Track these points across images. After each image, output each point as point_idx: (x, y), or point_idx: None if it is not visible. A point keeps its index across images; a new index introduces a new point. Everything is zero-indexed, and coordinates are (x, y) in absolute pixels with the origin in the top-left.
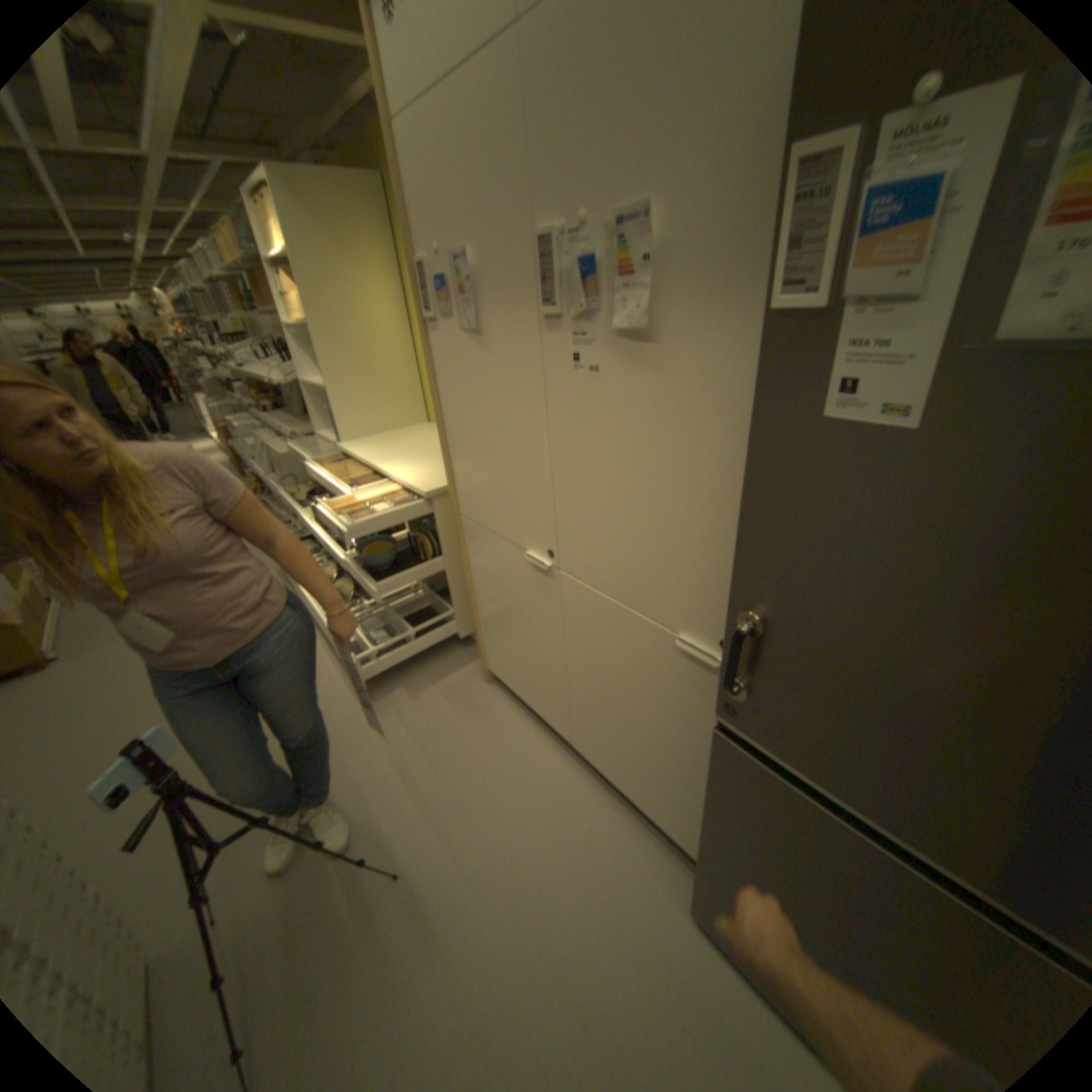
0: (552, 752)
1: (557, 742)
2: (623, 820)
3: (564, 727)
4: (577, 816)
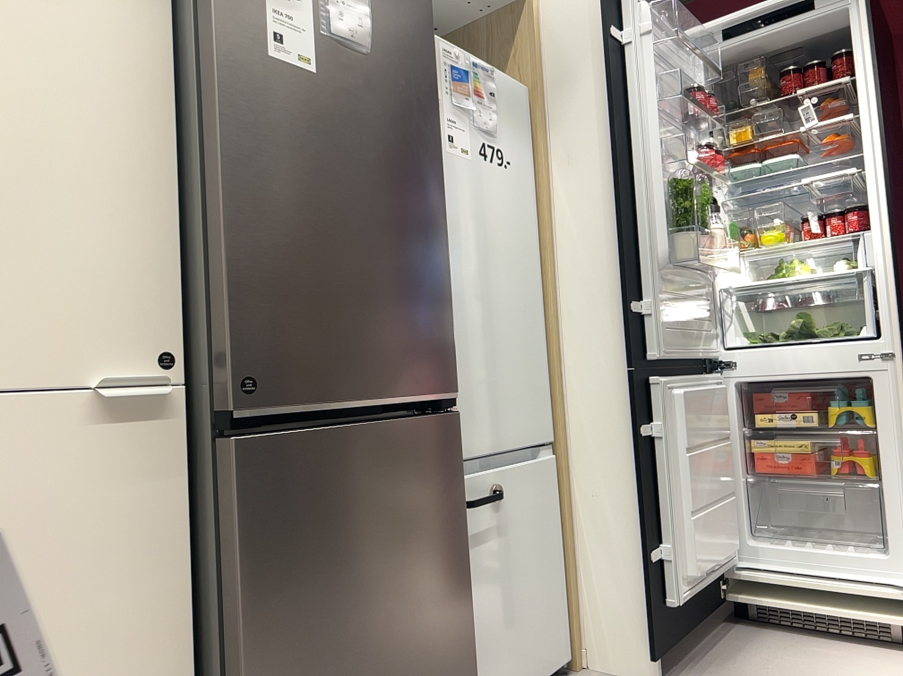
0: None
1: None
2: None
3: None
4: None
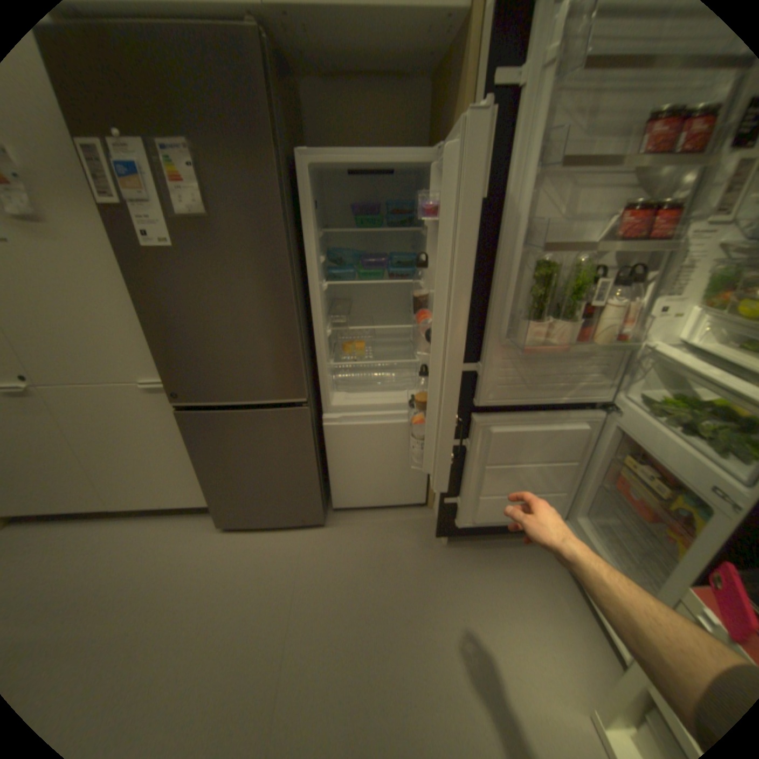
0: (91, 528)
1: (93, 522)
2: (162, 524)
3: (93, 503)
4: (129, 543)
